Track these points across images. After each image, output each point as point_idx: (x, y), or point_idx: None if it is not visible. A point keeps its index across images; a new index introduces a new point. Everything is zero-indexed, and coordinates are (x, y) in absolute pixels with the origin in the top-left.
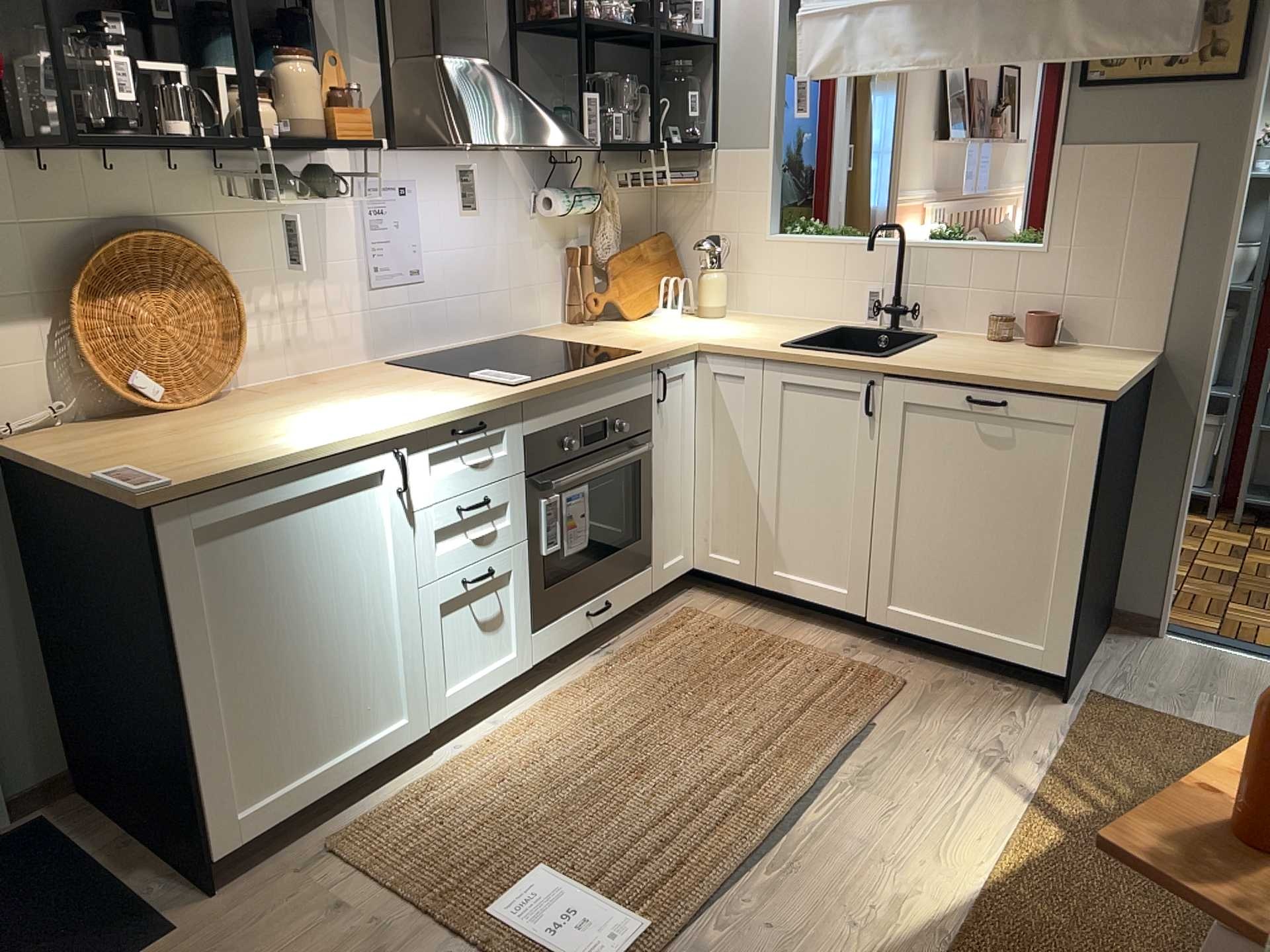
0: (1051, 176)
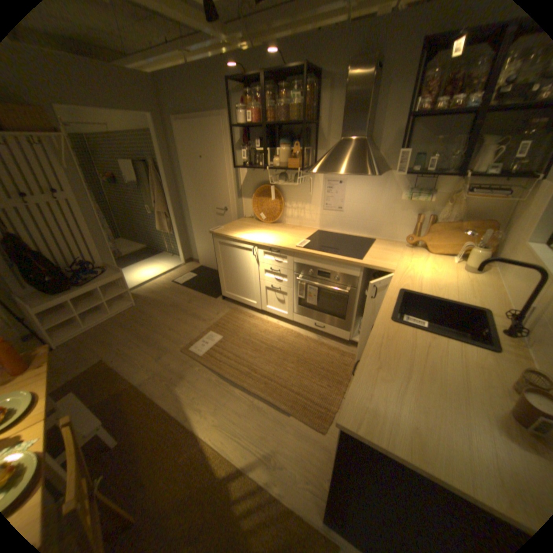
0: None
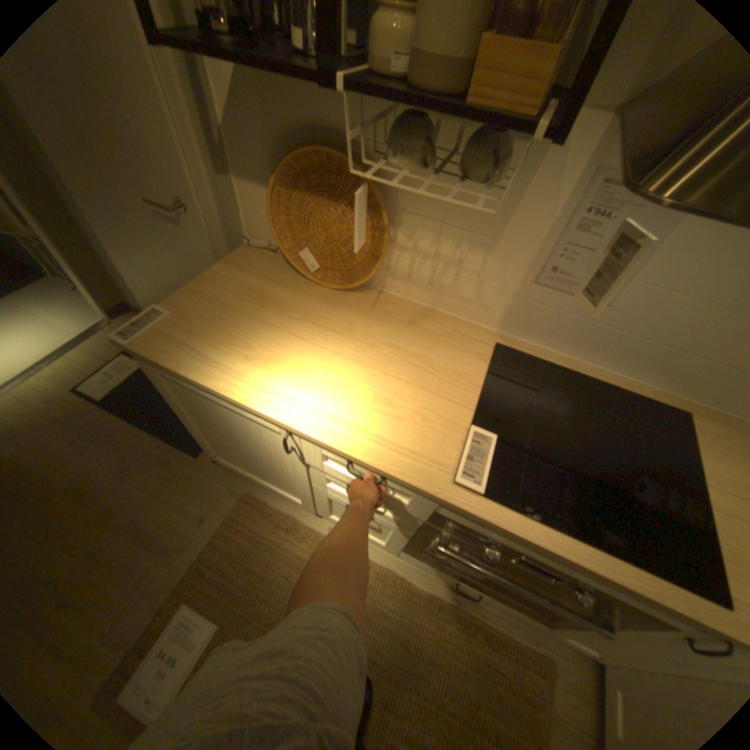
0: None
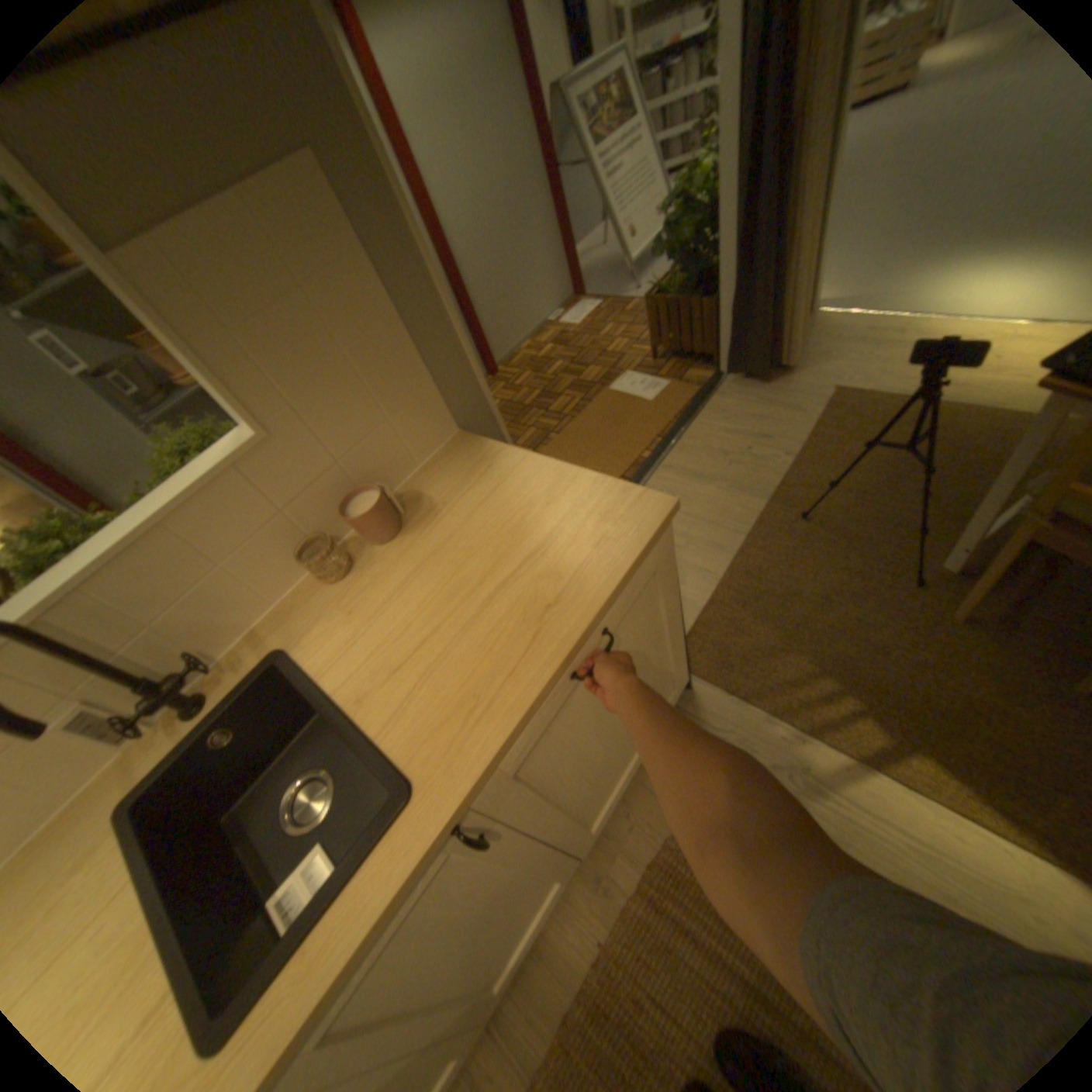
0: (155, 326)
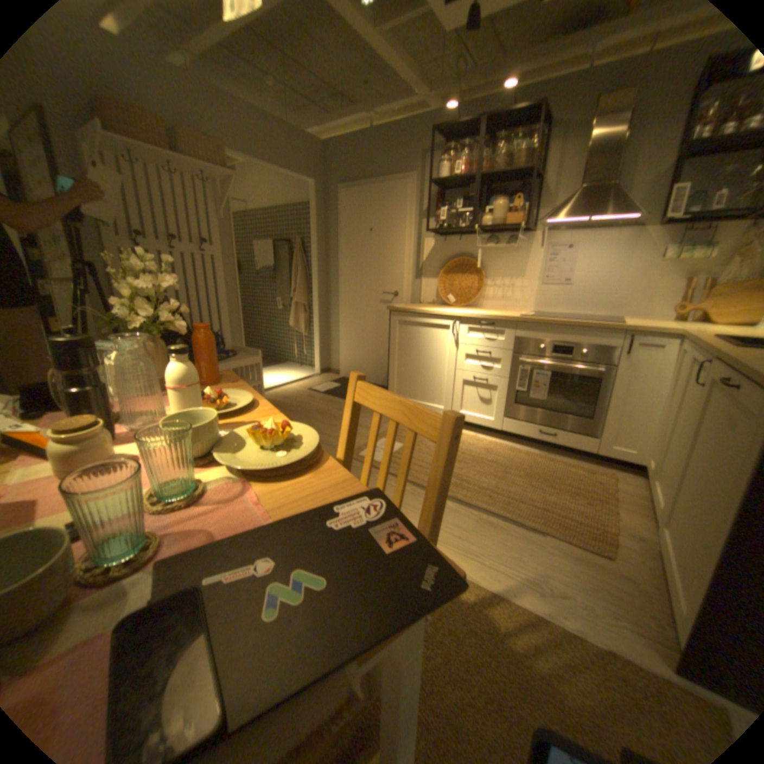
0: None
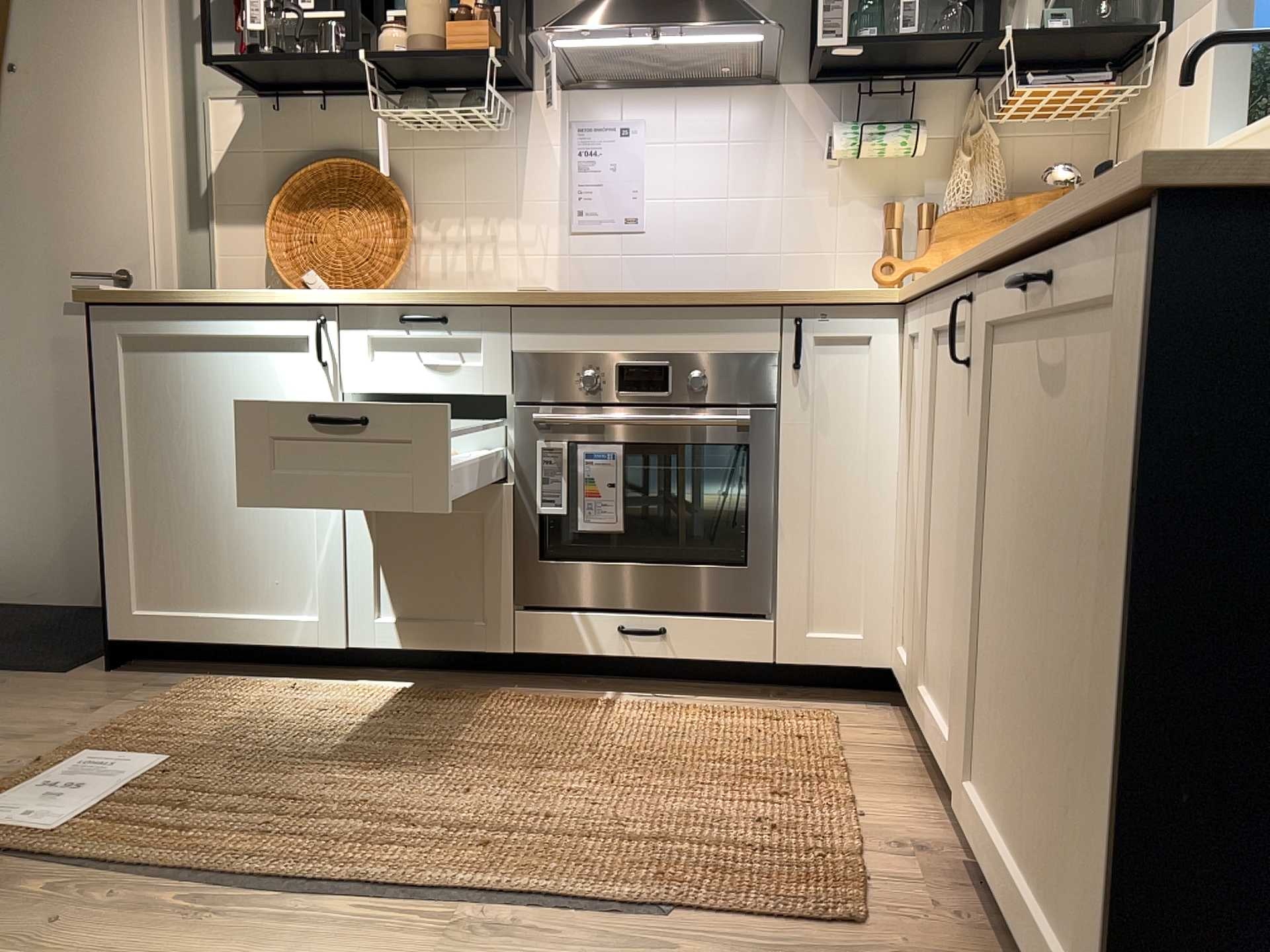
0: None
